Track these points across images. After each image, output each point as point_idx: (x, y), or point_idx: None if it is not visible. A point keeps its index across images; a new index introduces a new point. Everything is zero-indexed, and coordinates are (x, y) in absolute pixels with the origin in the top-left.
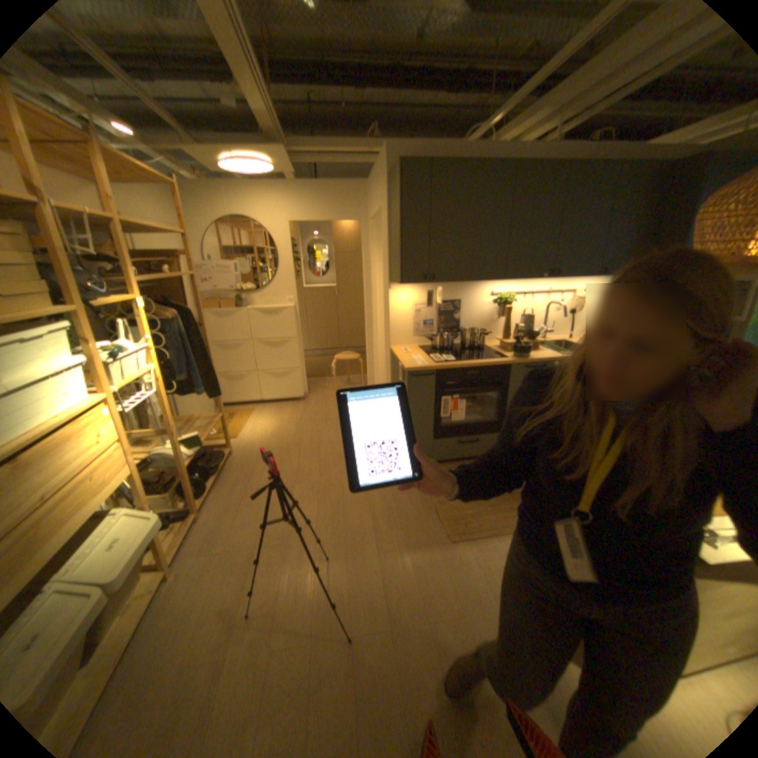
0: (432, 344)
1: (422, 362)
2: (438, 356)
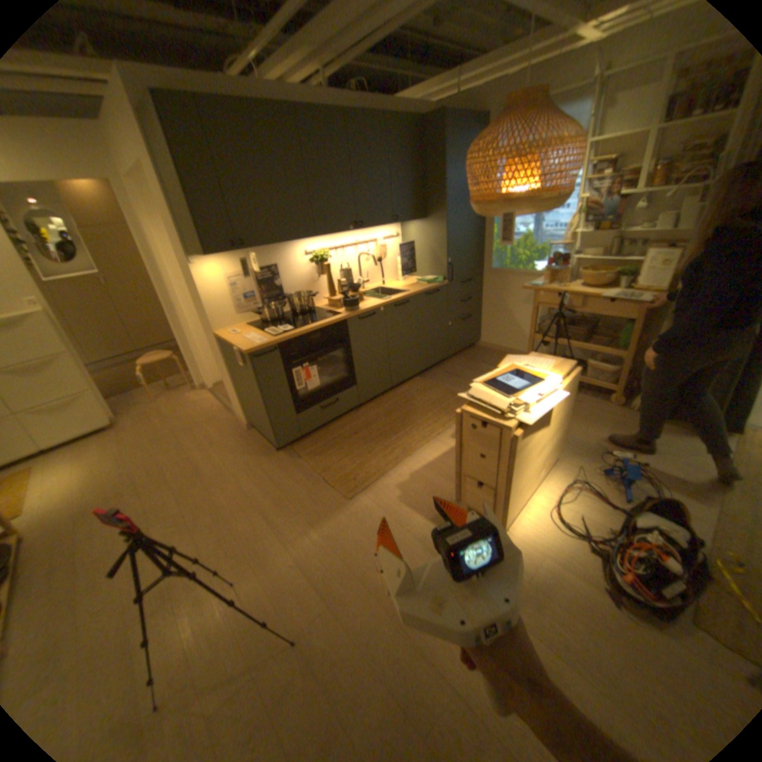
0: (262, 318)
1: (259, 339)
2: (273, 329)
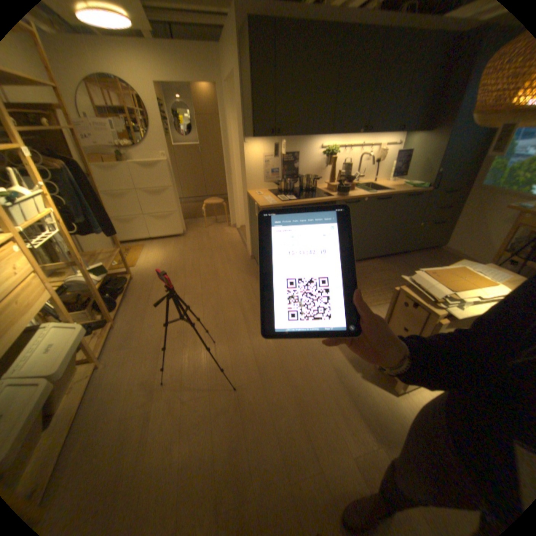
0: (279, 188)
1: (272, 201)
2: (283, 196)
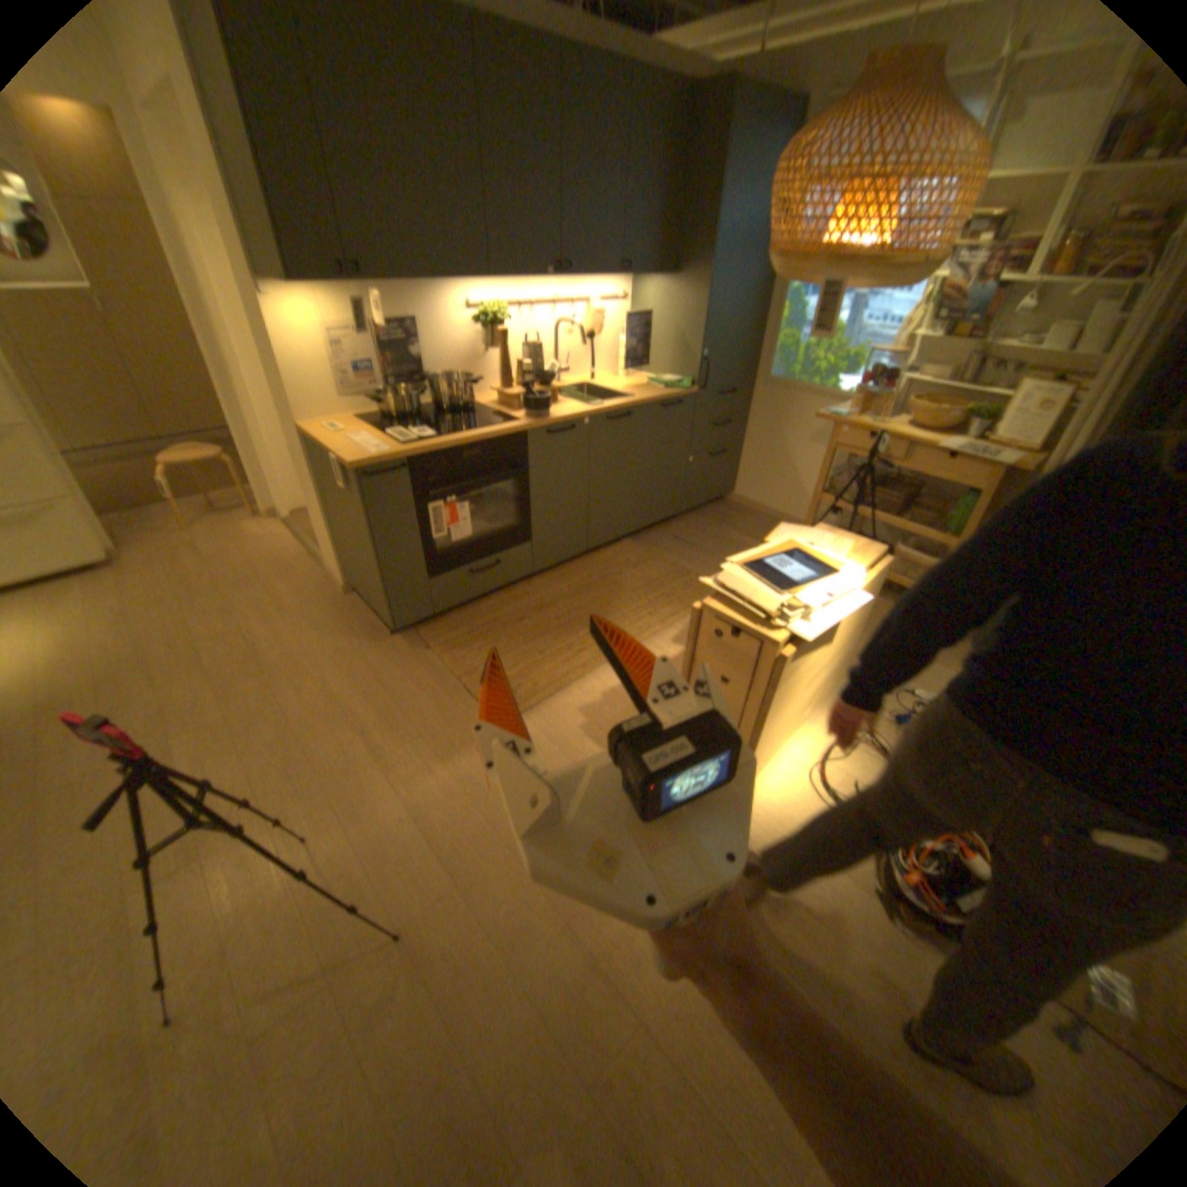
0: (383, 409)
1: (377, 445)
2: (402, 431)
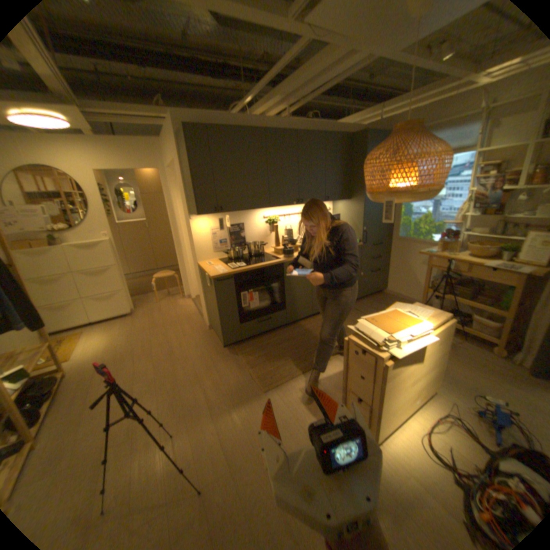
0: (228, 256)
1: (223, 270)
2: (233, 264)
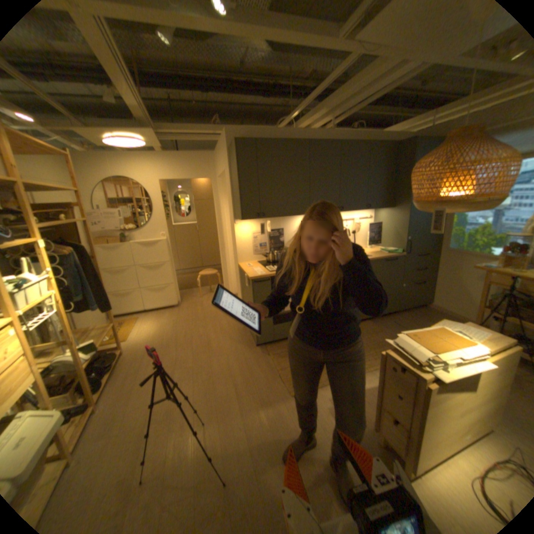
0: (267, 259)
1: (261, 272)
2: (271, 267)
